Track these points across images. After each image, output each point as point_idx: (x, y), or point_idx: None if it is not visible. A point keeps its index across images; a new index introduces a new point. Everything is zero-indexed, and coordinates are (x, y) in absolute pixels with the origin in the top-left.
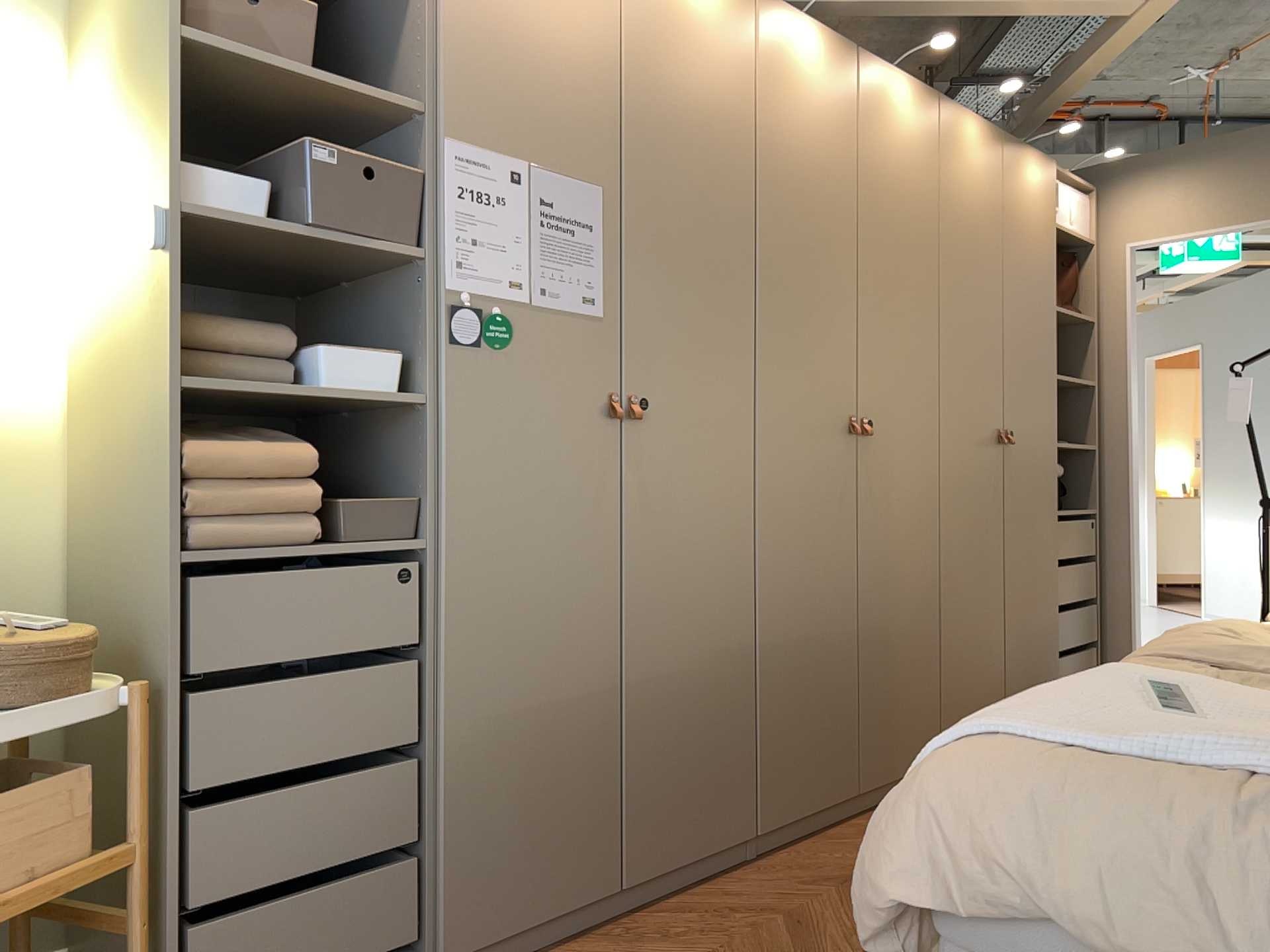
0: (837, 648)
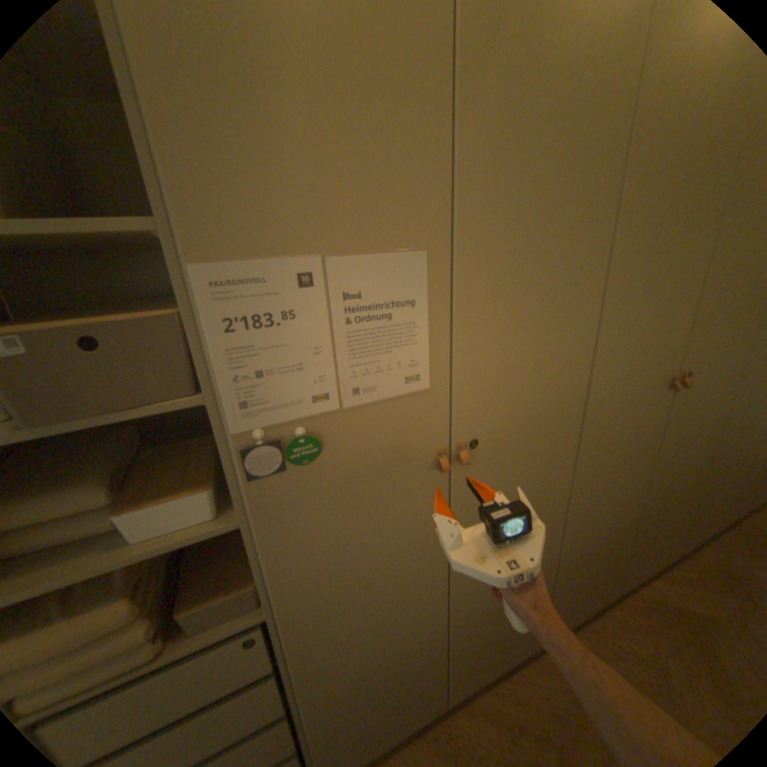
0: (621, 534)
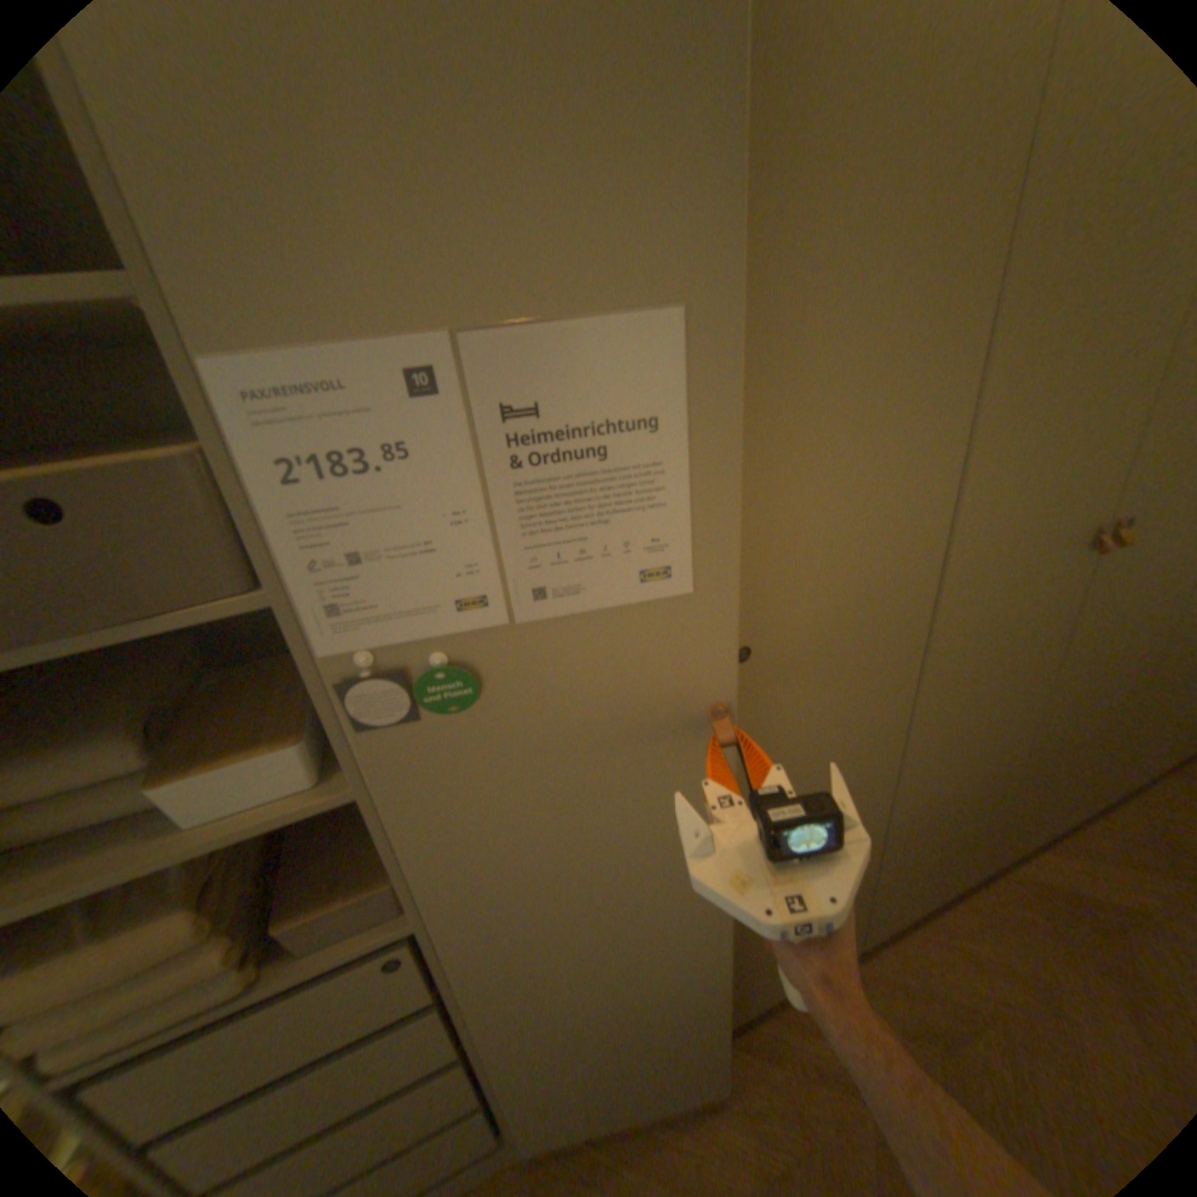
0: (993, 786)
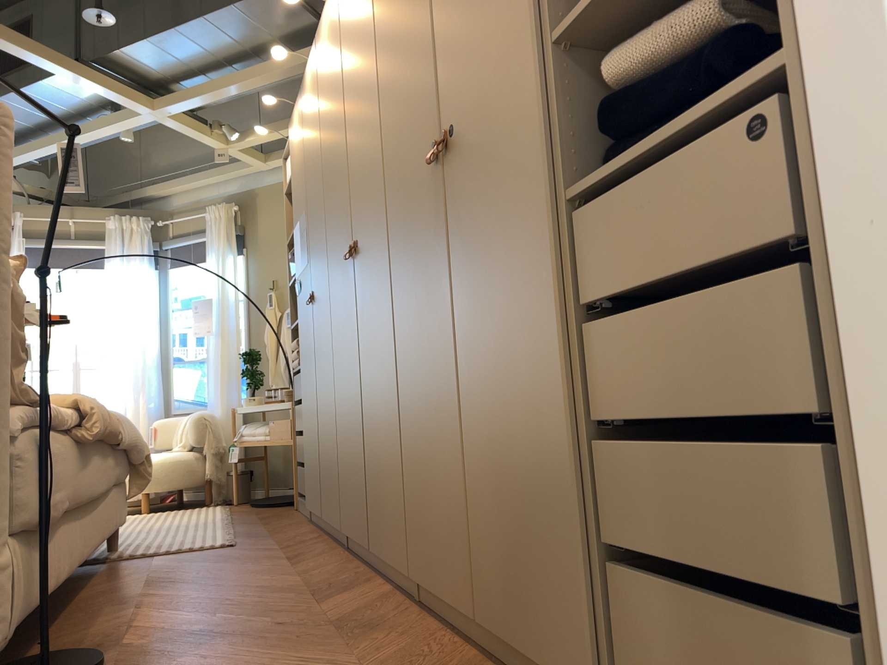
0: (357, 420)
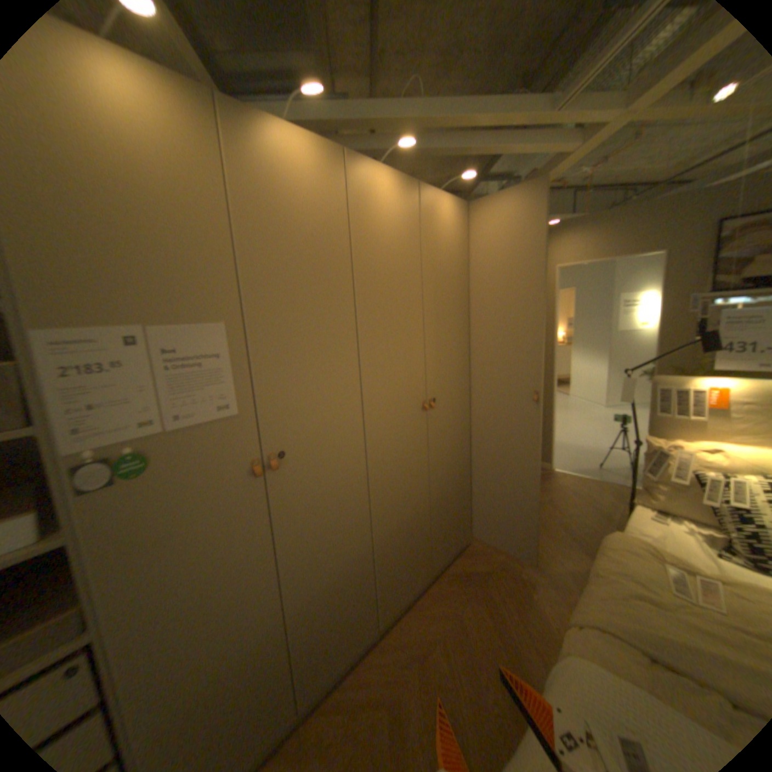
0: (418, 521)
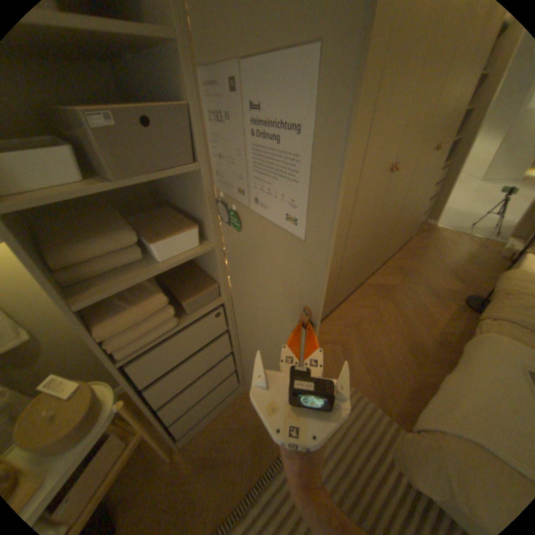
0: (363, 252)
